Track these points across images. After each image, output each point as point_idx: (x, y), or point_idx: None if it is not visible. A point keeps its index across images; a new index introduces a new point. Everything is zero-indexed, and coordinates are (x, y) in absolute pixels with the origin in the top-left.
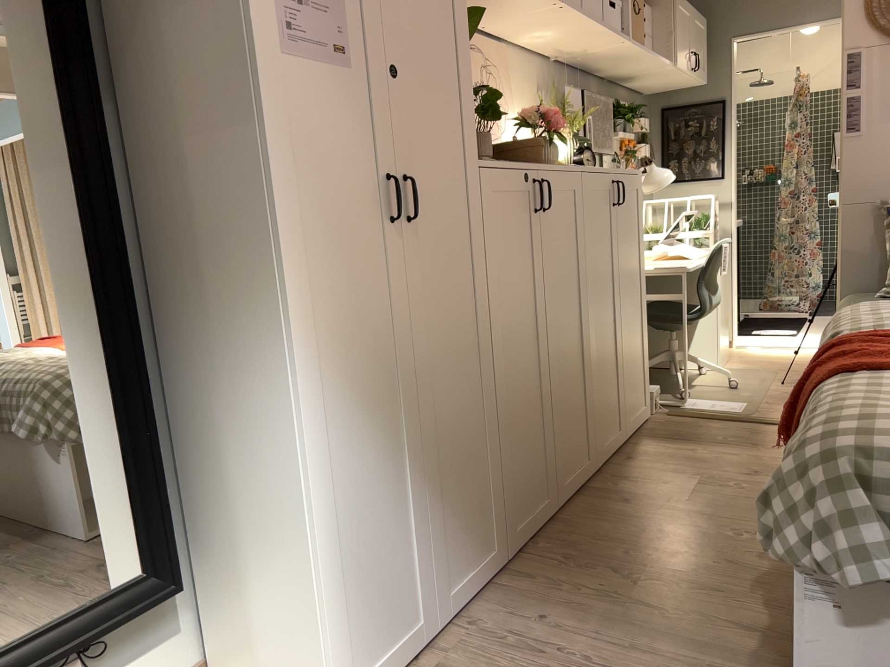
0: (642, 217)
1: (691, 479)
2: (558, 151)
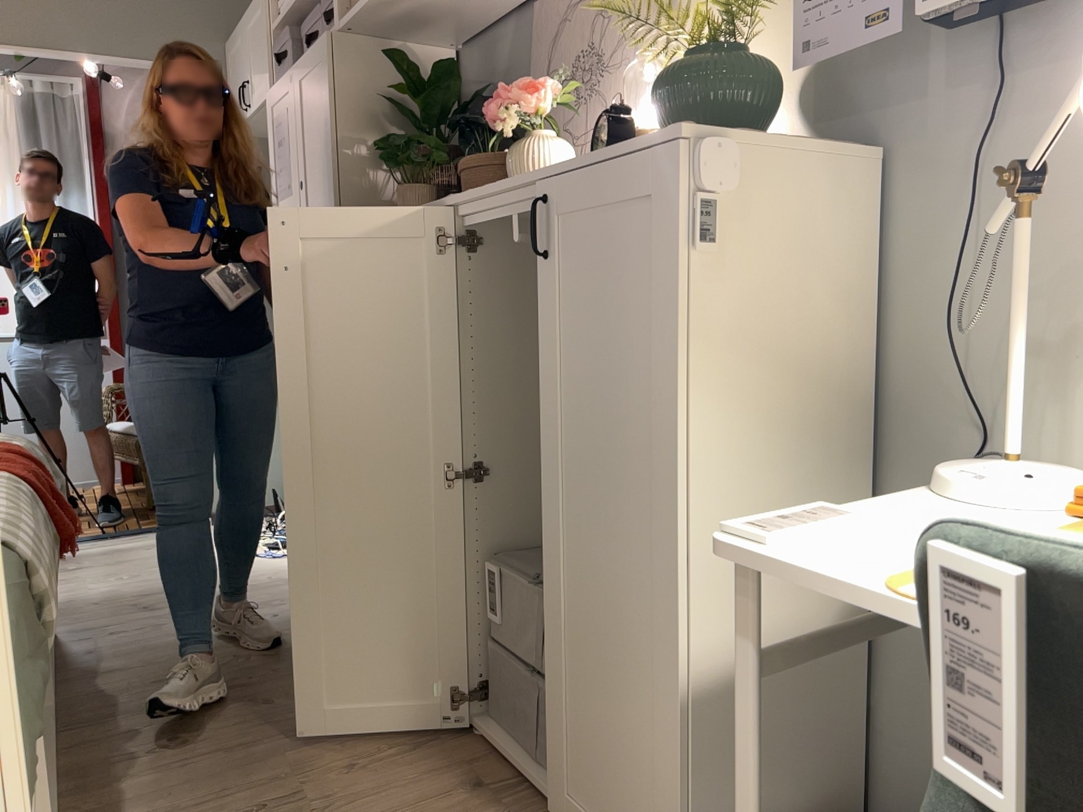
0: (678, 294)
1: (323, 803)
2: (525, 158)
